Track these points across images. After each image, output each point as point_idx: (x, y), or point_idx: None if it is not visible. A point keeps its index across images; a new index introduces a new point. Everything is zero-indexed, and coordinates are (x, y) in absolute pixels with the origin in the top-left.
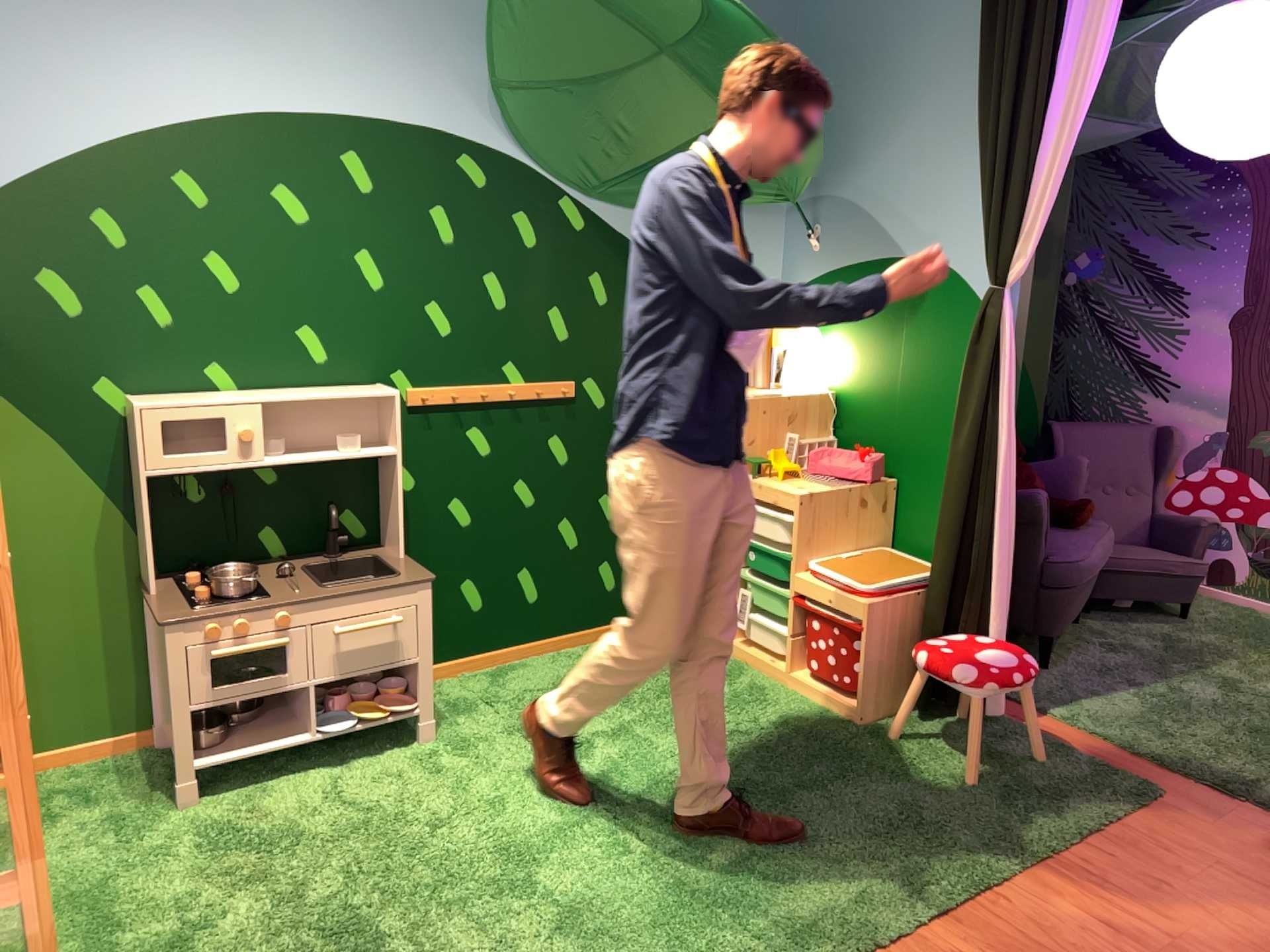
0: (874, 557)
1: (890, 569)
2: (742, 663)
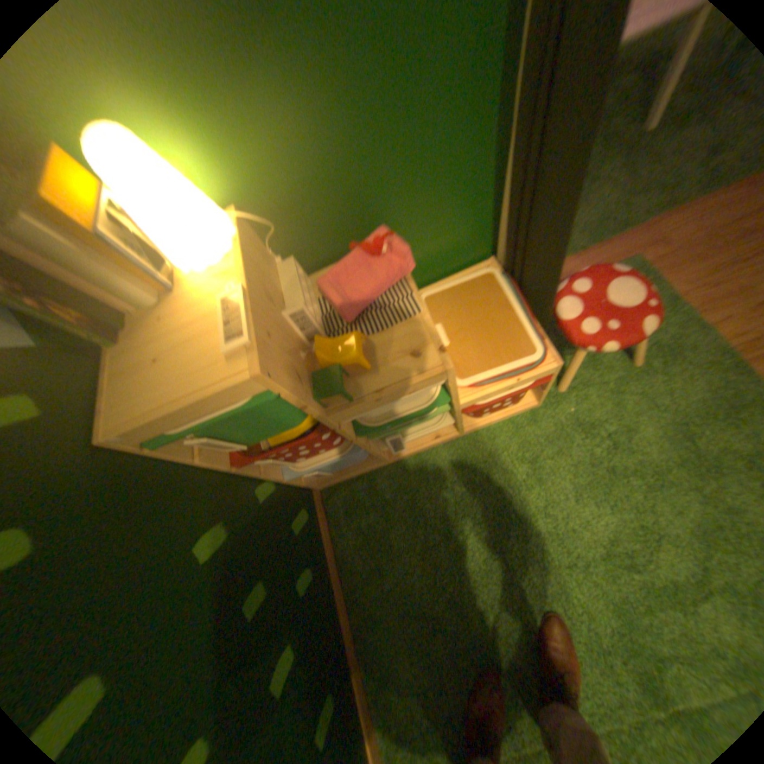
0: (446, 315)
1: (484, 311)
2: (412, 456)
